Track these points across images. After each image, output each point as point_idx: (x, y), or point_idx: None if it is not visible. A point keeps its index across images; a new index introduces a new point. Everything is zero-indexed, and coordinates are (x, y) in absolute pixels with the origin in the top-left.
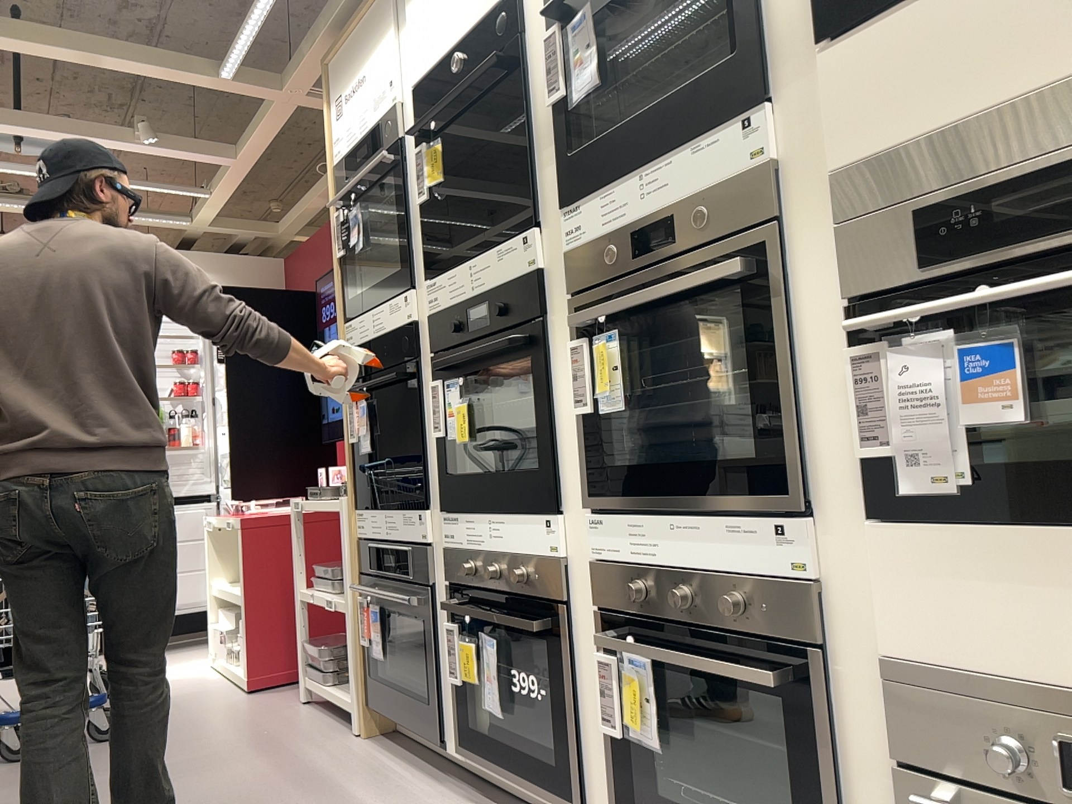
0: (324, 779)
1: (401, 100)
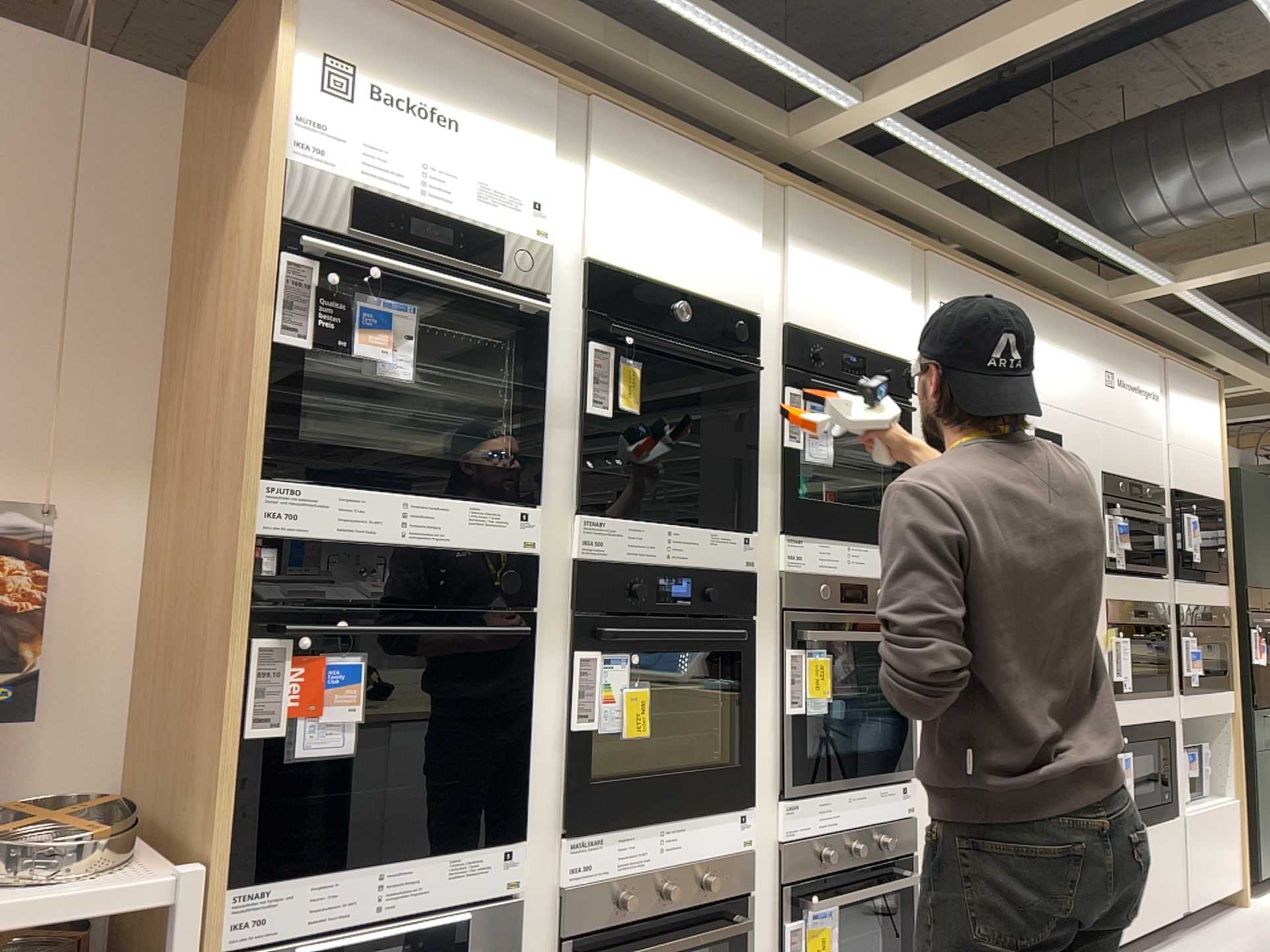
0: None
1: (557, 253)
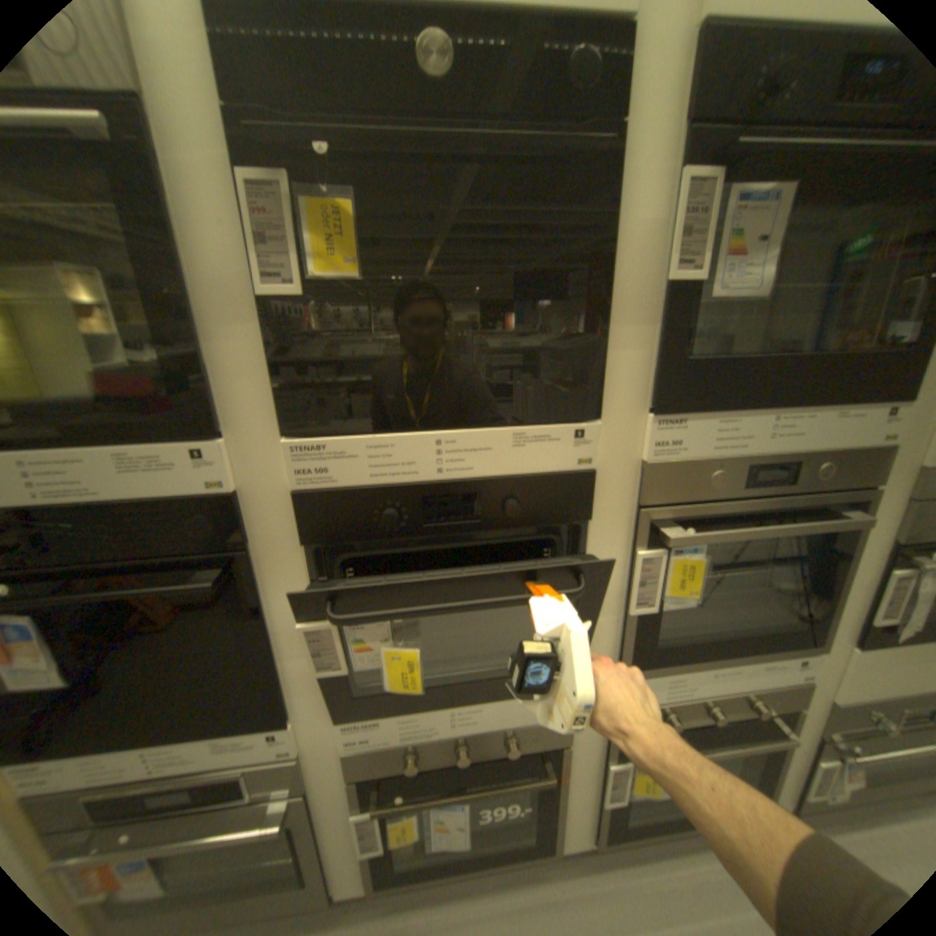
0: None
1: None
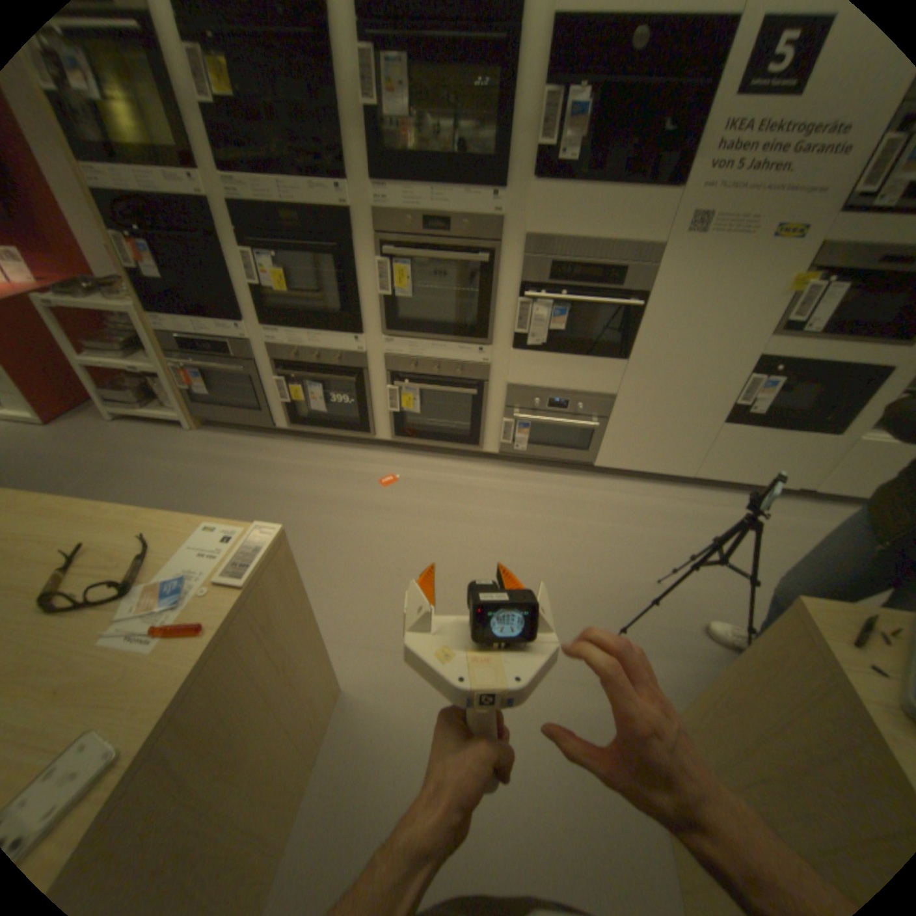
0: (210, 457)
1: None
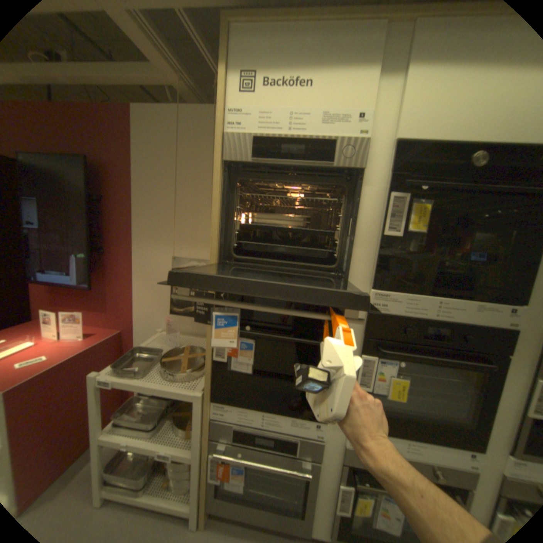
0: None
1: (372, 134)
